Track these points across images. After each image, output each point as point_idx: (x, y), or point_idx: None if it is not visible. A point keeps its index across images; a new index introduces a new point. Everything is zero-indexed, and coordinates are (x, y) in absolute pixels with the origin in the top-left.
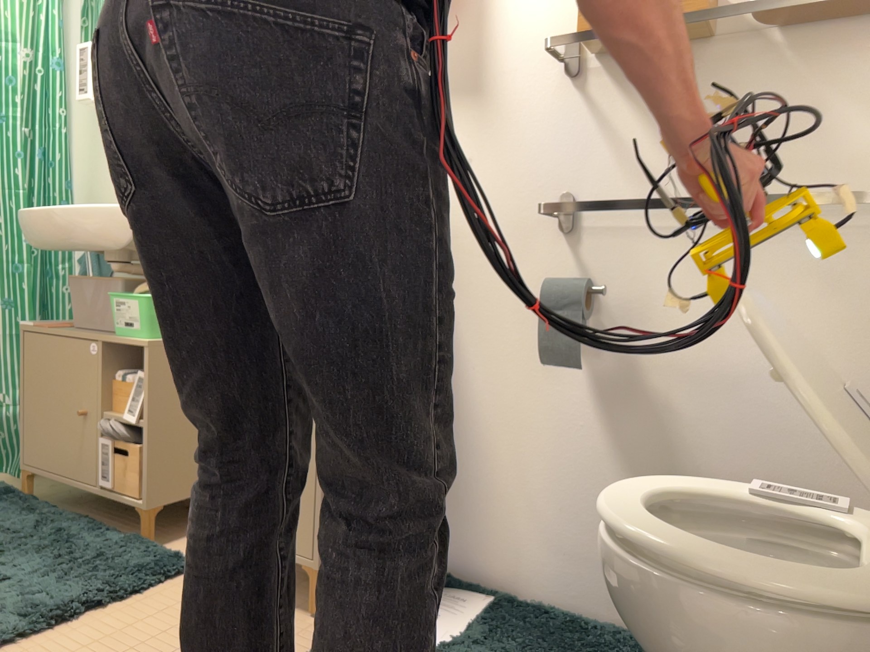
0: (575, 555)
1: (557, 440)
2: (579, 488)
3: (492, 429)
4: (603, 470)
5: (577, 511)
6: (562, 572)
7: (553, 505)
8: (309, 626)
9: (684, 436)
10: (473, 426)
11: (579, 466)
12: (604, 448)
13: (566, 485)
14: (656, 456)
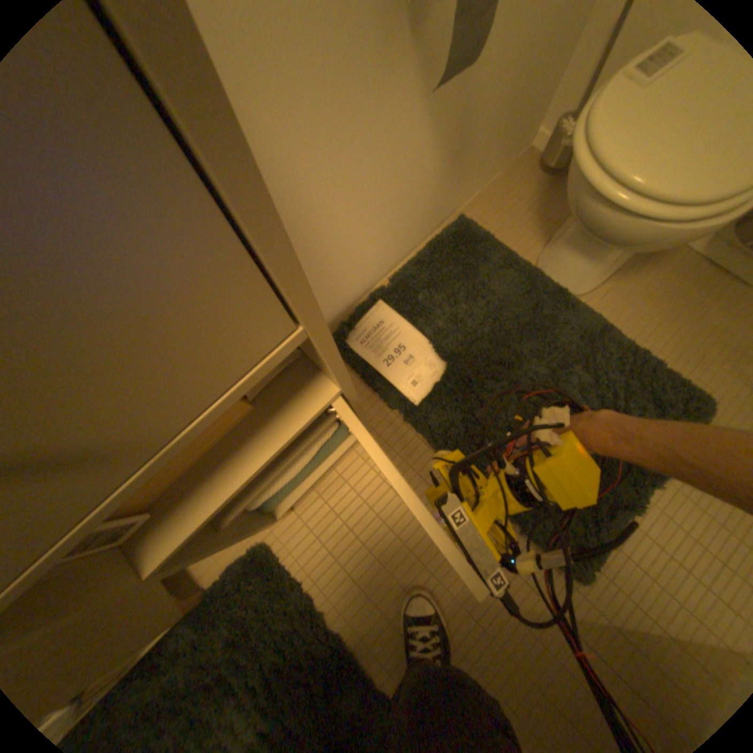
0: (404, 233)
1: (391, 166)
2: (407, 190)
3: (334, 213)
4: (423, 158)
5: (406, 206)
6: (397, 250)
7: (391, 219)
8: (386, 441)
9: (481, 69)
10: (316, 228)
11: (408, 171)
12: (426, 136)
13: (399, 196)
14: (459, 109)
